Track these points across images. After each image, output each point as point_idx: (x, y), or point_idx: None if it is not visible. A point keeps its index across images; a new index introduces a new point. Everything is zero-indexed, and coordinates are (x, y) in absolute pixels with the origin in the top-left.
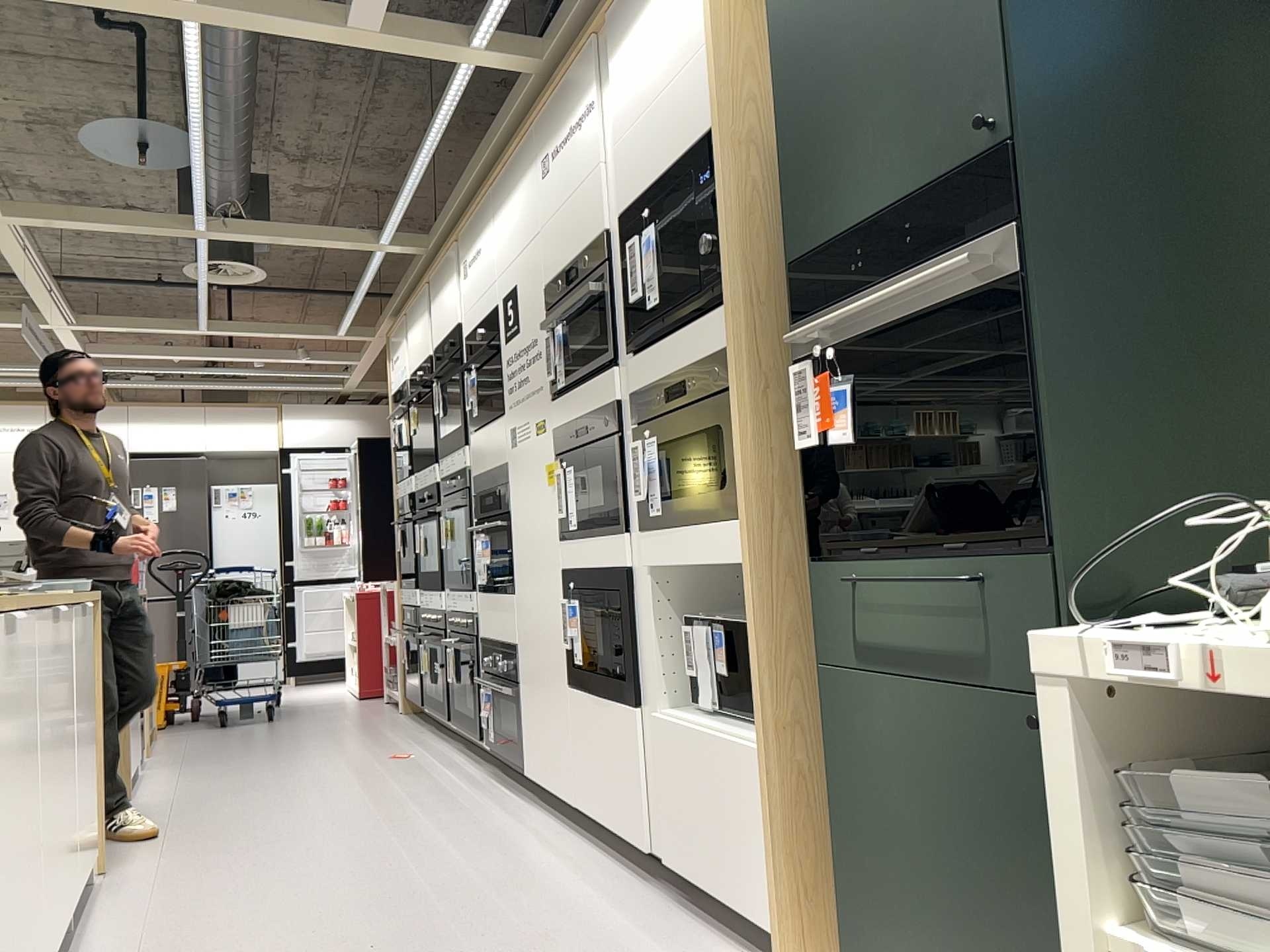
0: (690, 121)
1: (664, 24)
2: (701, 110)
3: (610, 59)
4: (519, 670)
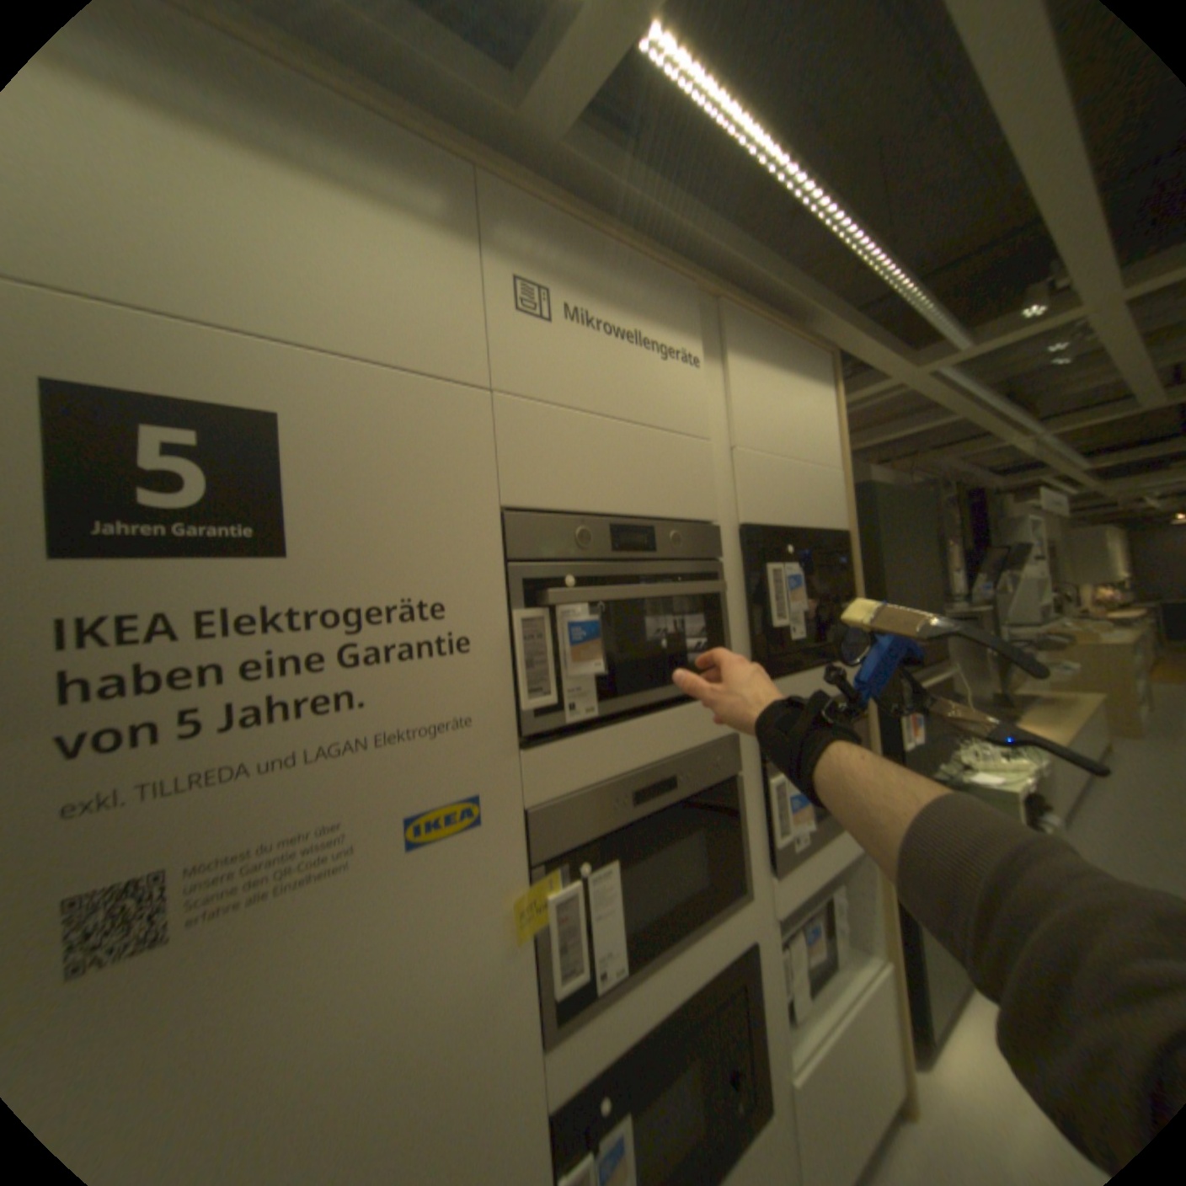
0: (827, 507)
1: (801, 406)
2: (836, 508)
3: (724, 343)
4: None
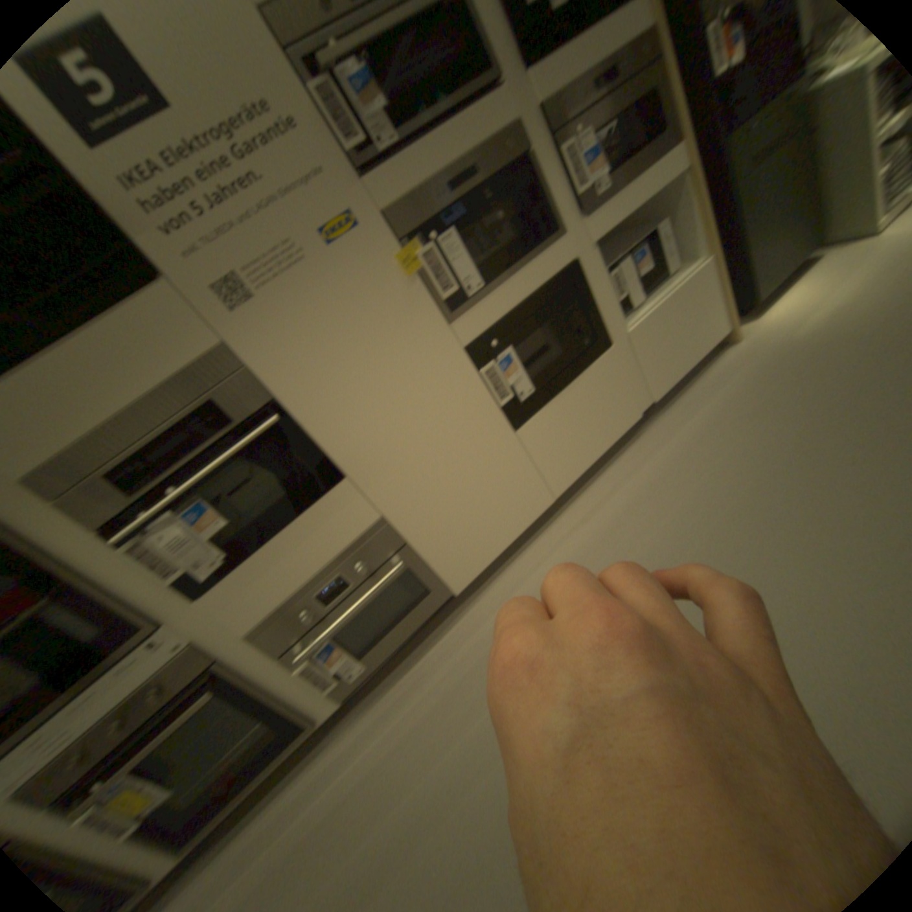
0: None
1: None
2: None
3: None
4: (403, 528)
